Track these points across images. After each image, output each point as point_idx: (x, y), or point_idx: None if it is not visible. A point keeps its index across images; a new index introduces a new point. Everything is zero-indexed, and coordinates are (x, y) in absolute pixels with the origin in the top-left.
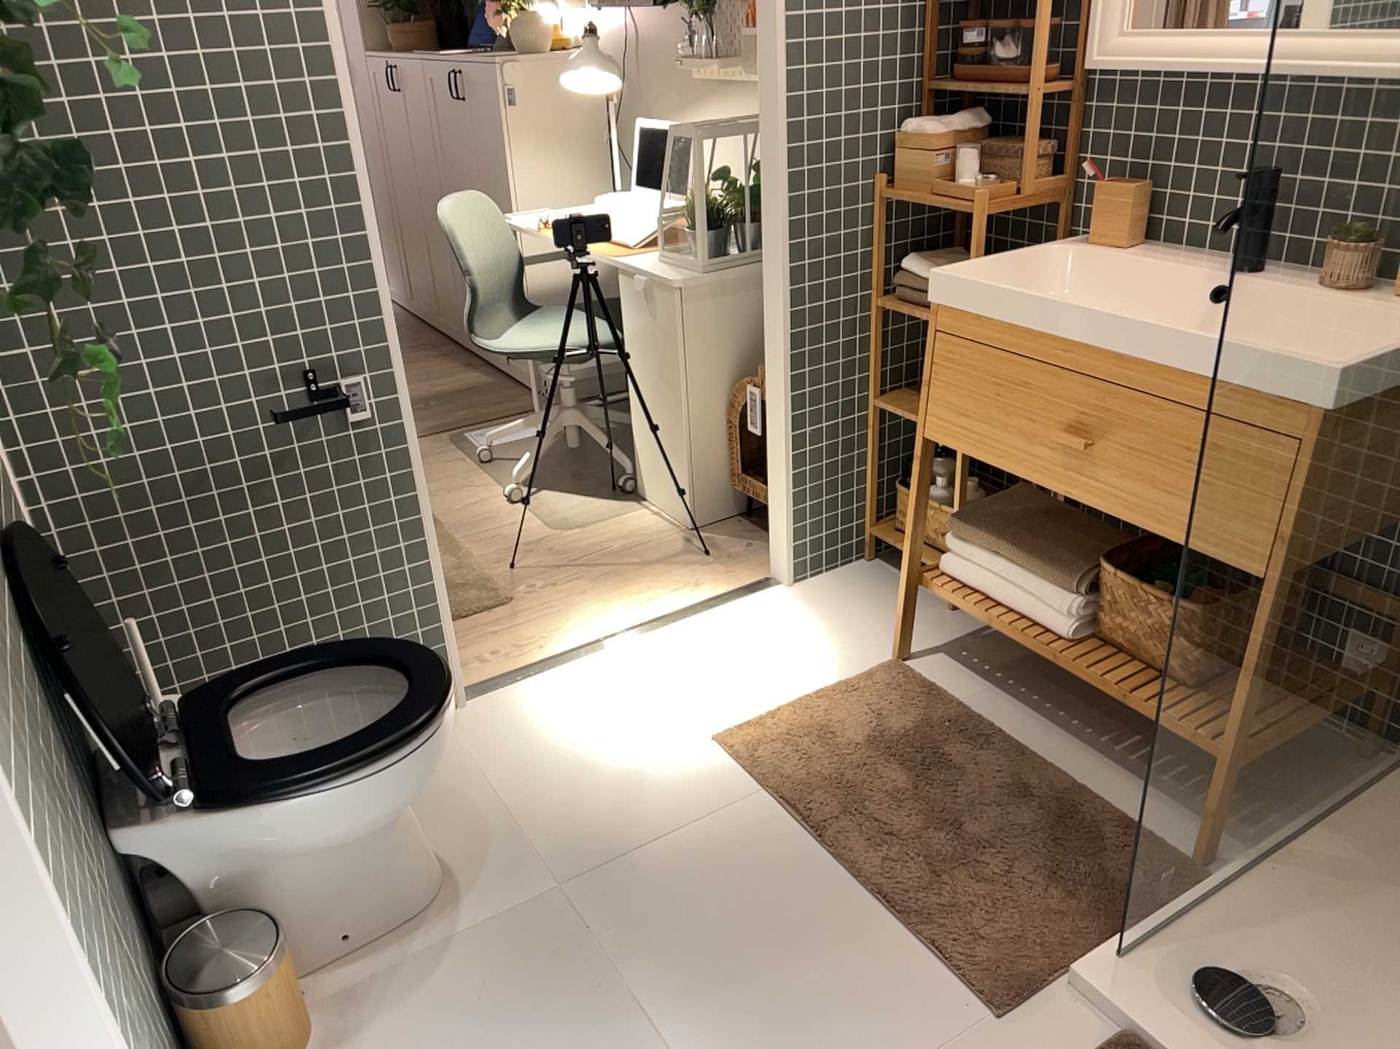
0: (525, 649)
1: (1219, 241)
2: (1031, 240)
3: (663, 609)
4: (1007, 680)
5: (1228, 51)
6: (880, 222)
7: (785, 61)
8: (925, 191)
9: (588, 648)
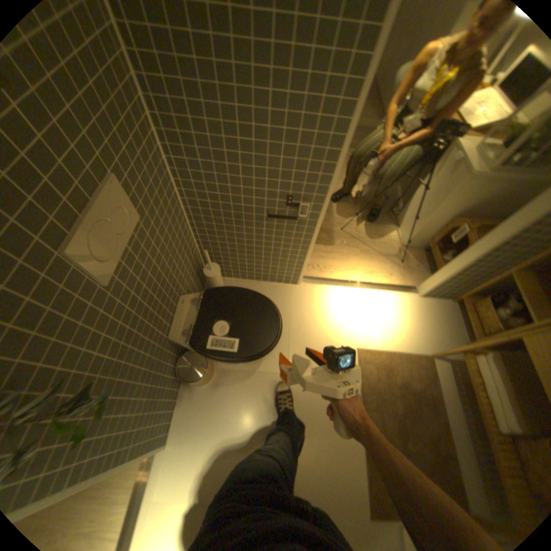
0: (326, 270)
1: None
2: None
3: (374, 279)
4: (465, 392)
5: None
6: None
7: None
8: None
9: (343, 283)
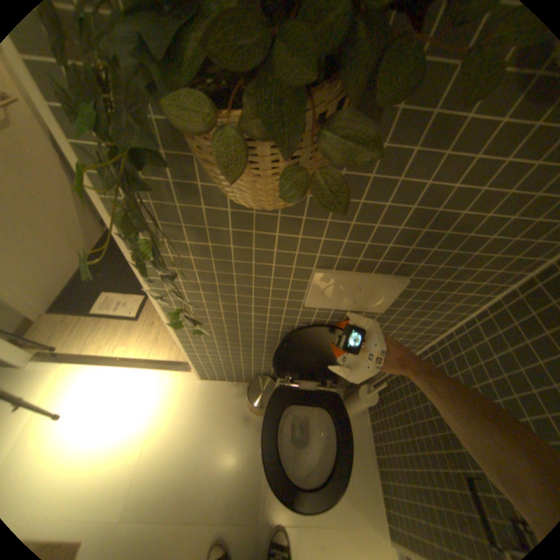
0: None
1: None
2: None
3: None
4: None
5: None
6: None
7: None
8: None
9: None
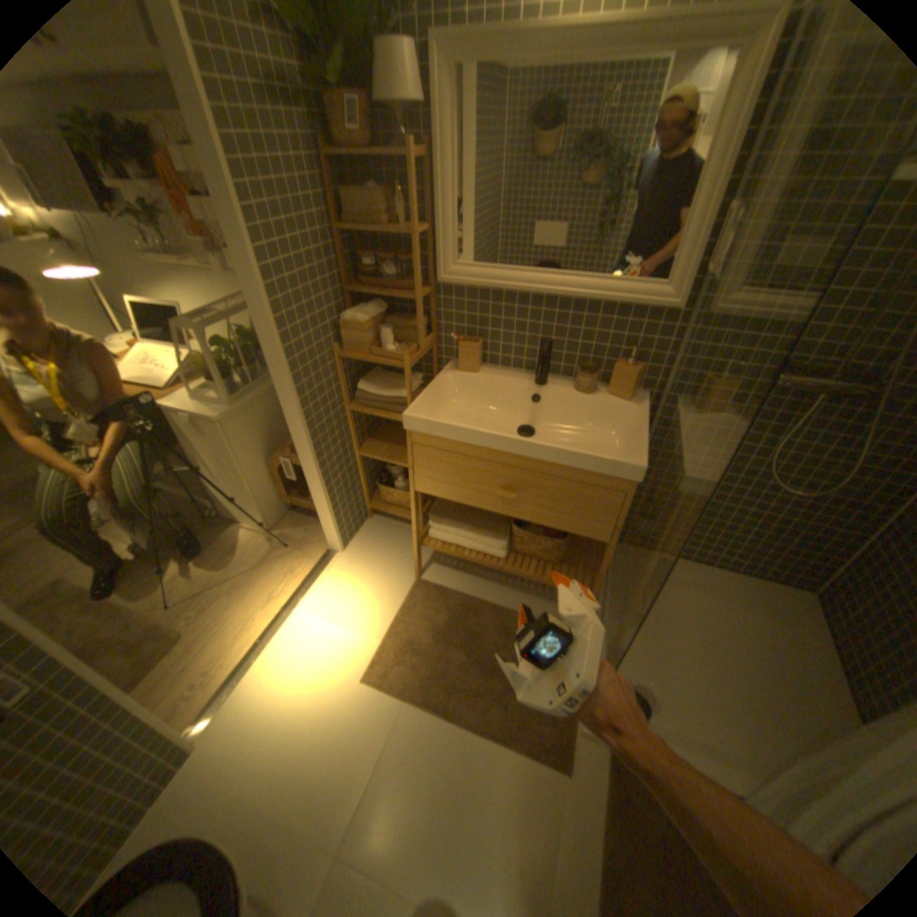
0: (211, 674)
1: (518, 363)
2: (427, 369)
3: (282, 599)
4: (466, 567)
5: (535, 287)
6: (343, 370)
7: (266, 295)
8: (366, 351)
9: (253, 653)
